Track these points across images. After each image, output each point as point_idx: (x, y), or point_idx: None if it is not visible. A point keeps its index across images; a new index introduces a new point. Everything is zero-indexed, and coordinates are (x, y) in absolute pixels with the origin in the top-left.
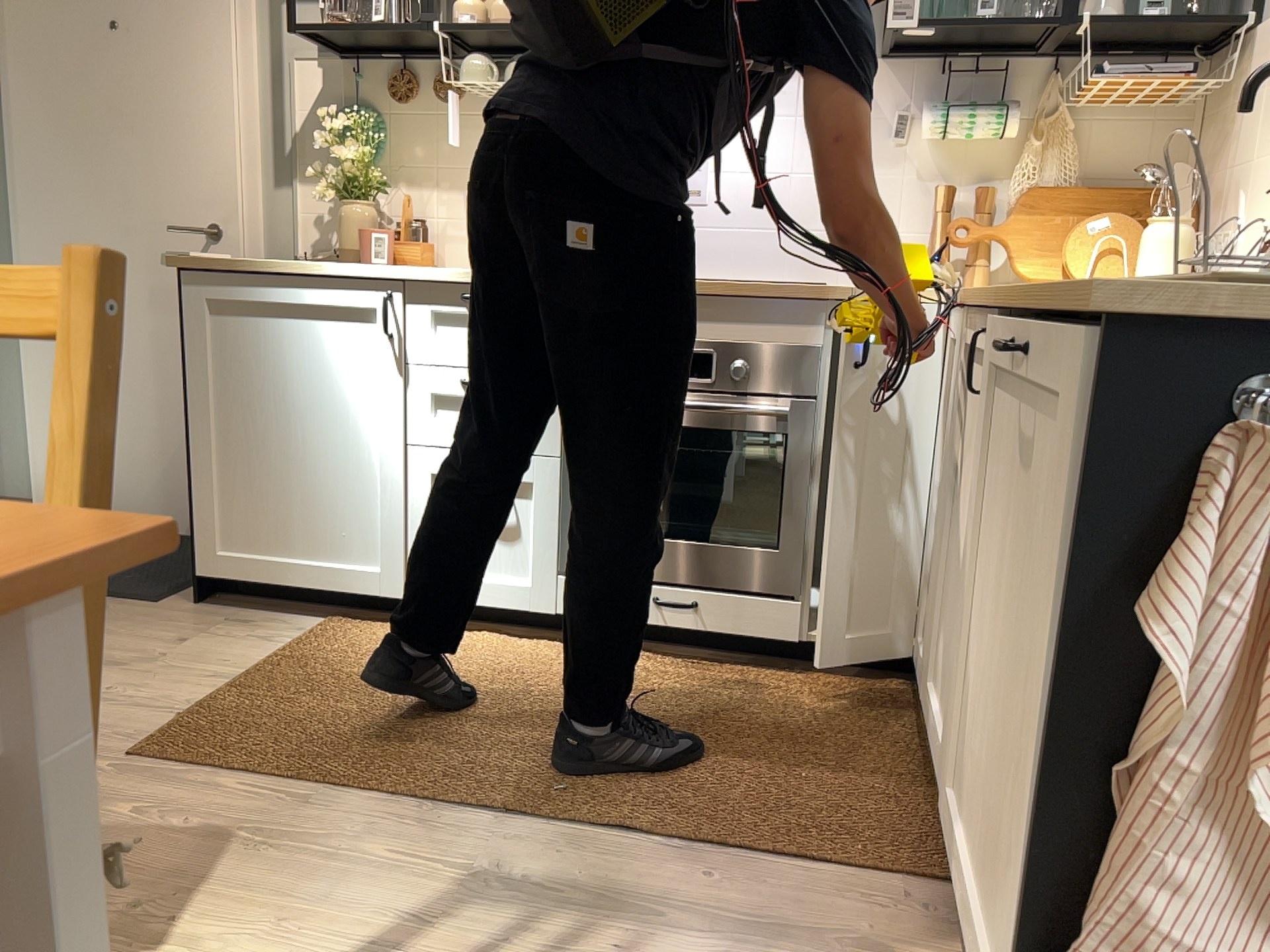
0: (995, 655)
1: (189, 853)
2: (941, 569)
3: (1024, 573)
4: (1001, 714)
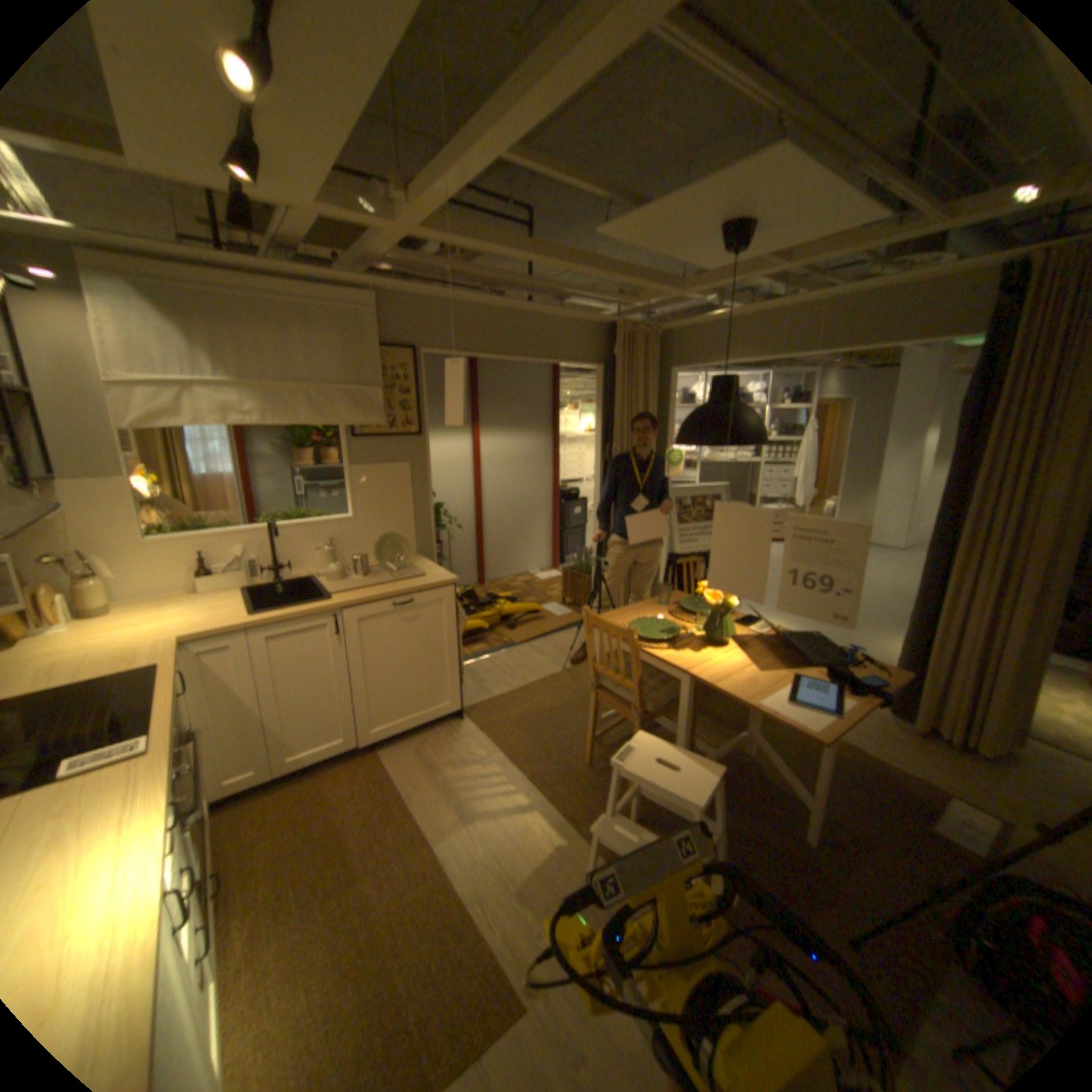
0: (387, 678)
1: (529, 901)
2: (265, 726)
3: (404, 647)
4: (402, 682)
